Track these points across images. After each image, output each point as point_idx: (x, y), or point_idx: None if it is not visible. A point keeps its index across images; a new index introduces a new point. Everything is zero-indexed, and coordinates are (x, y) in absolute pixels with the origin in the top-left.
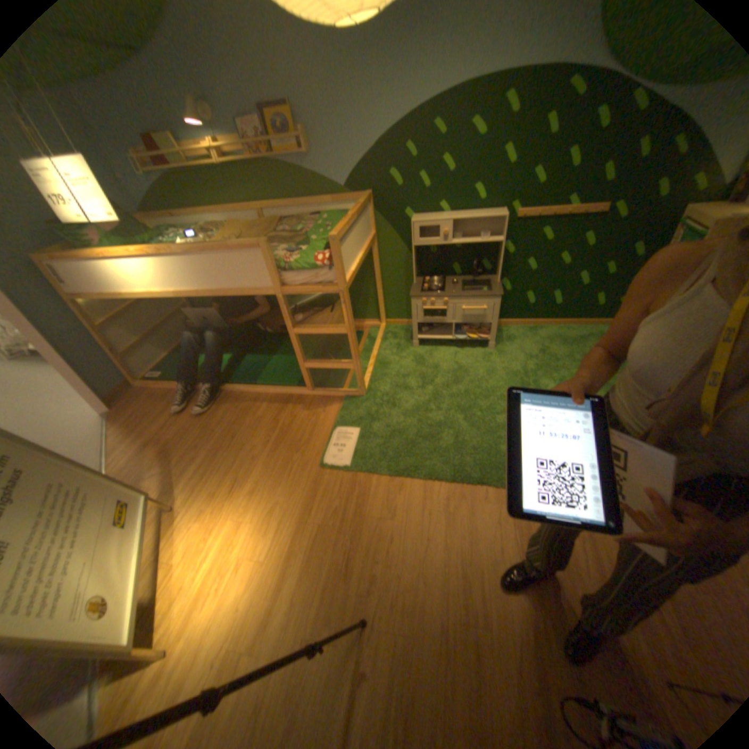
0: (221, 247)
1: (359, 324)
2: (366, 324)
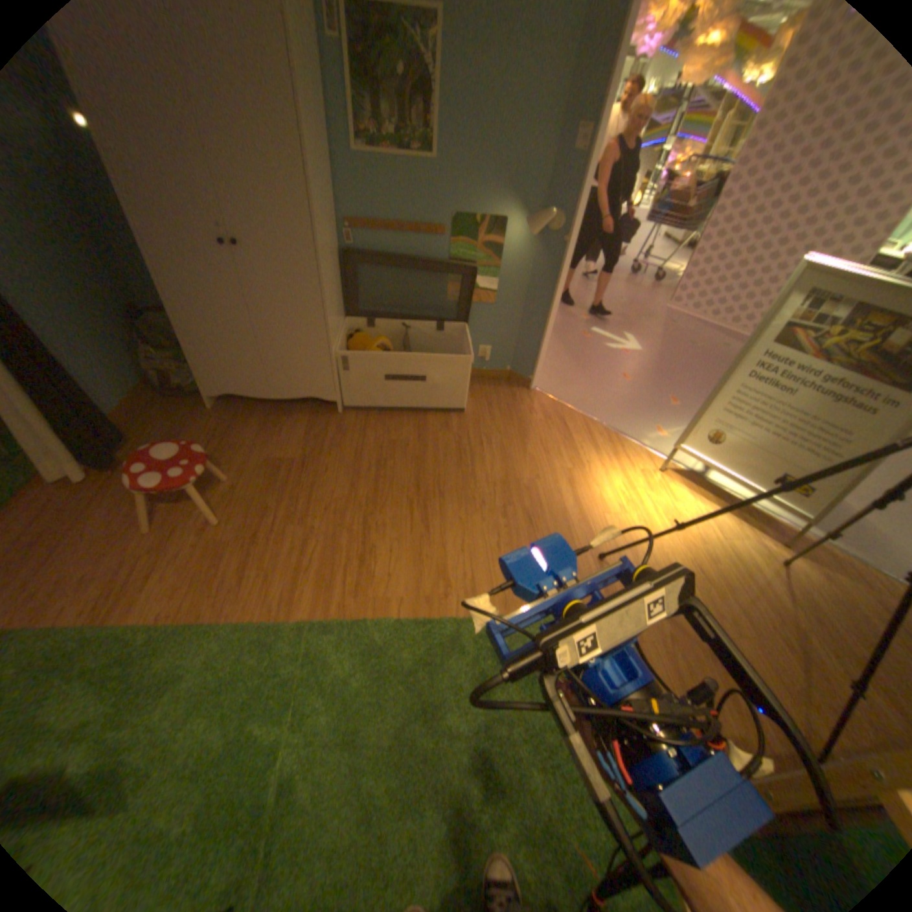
0: None
1: None
2: None
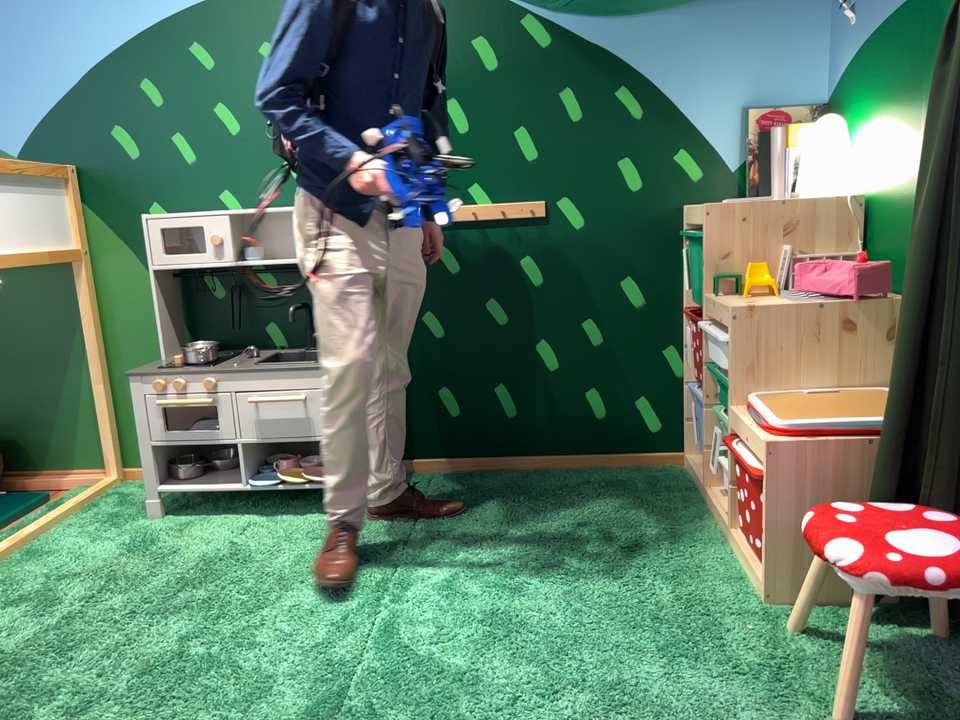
0: None
1: (54, 479)
2: (72, 478)
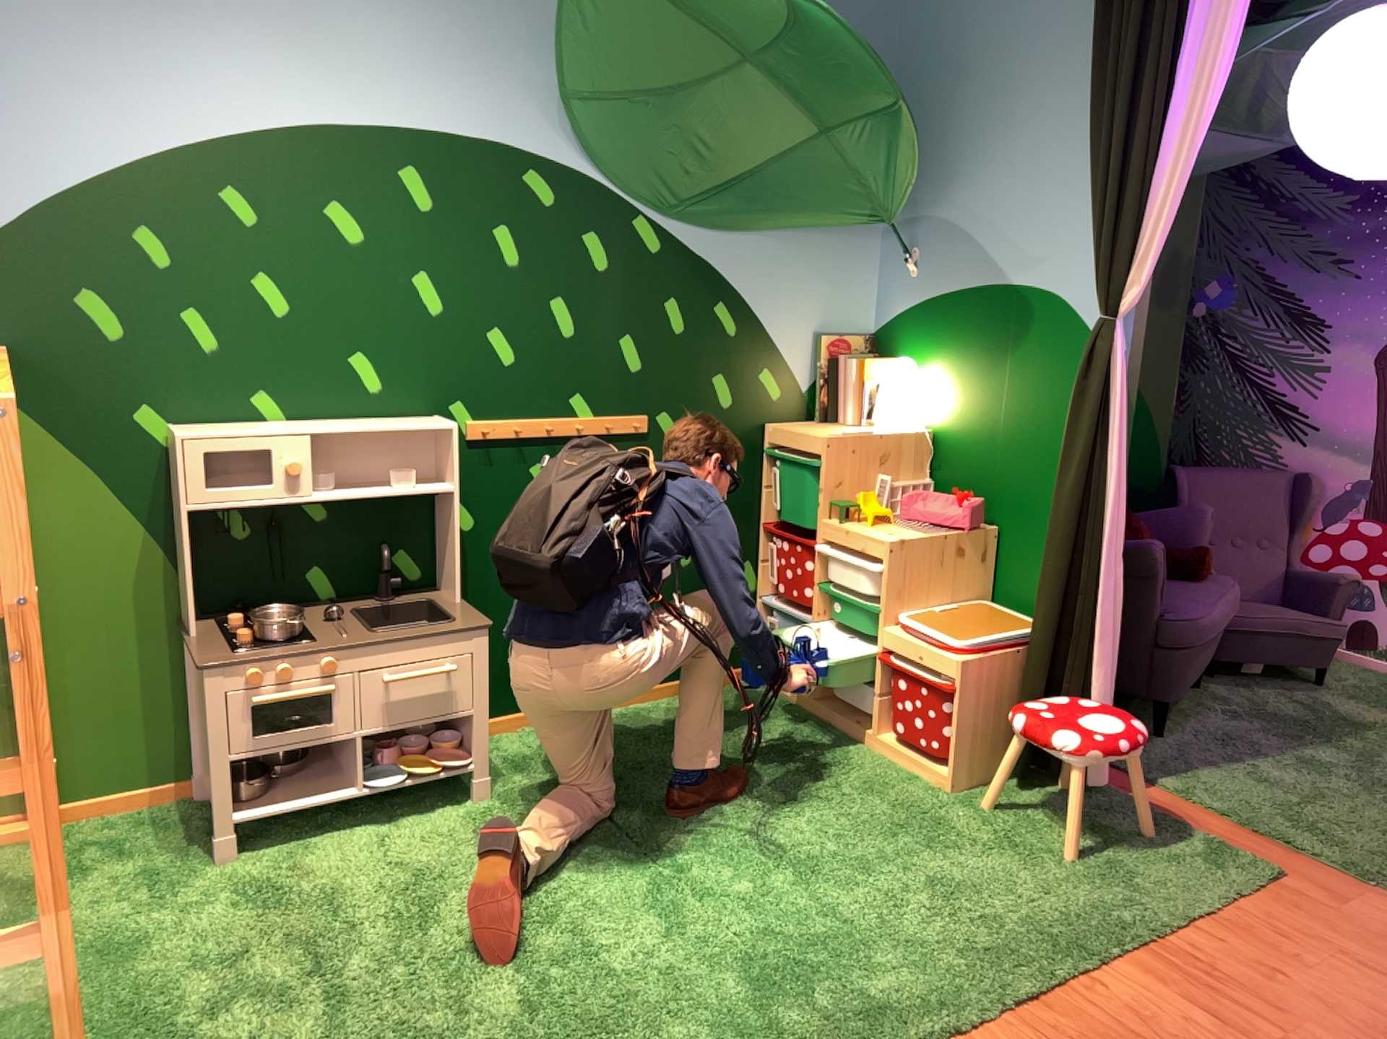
0: None
1: None
2: None
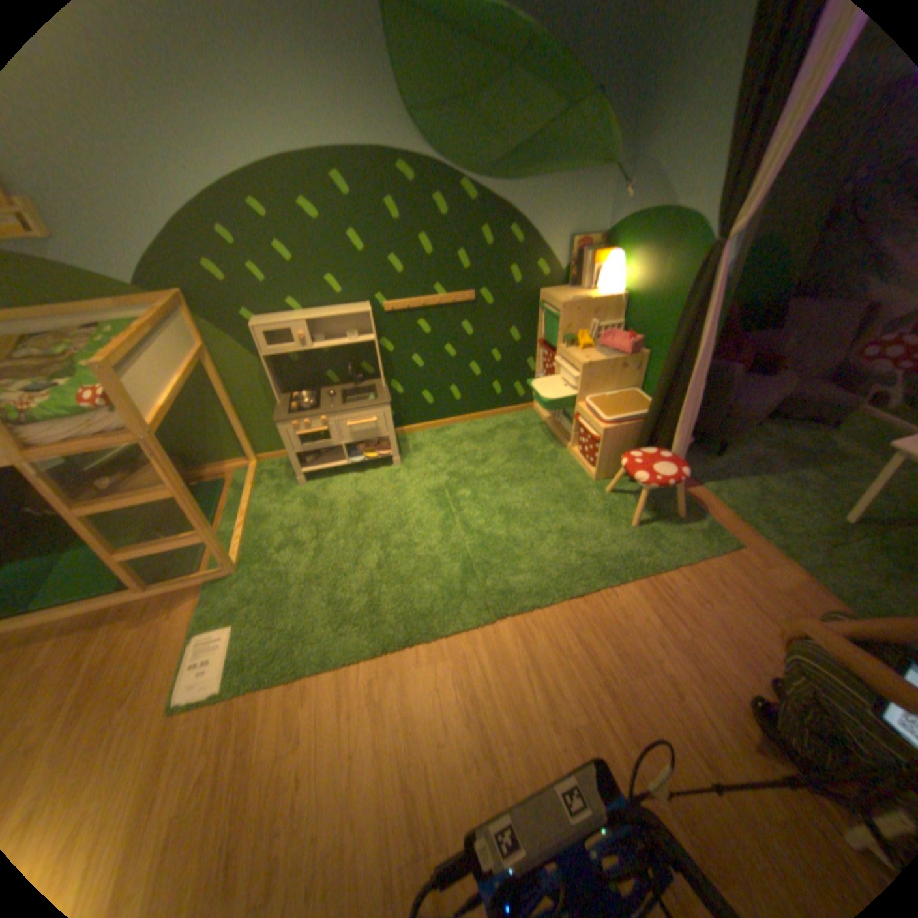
0: None
1: (217, 470)
2: (228, 468)
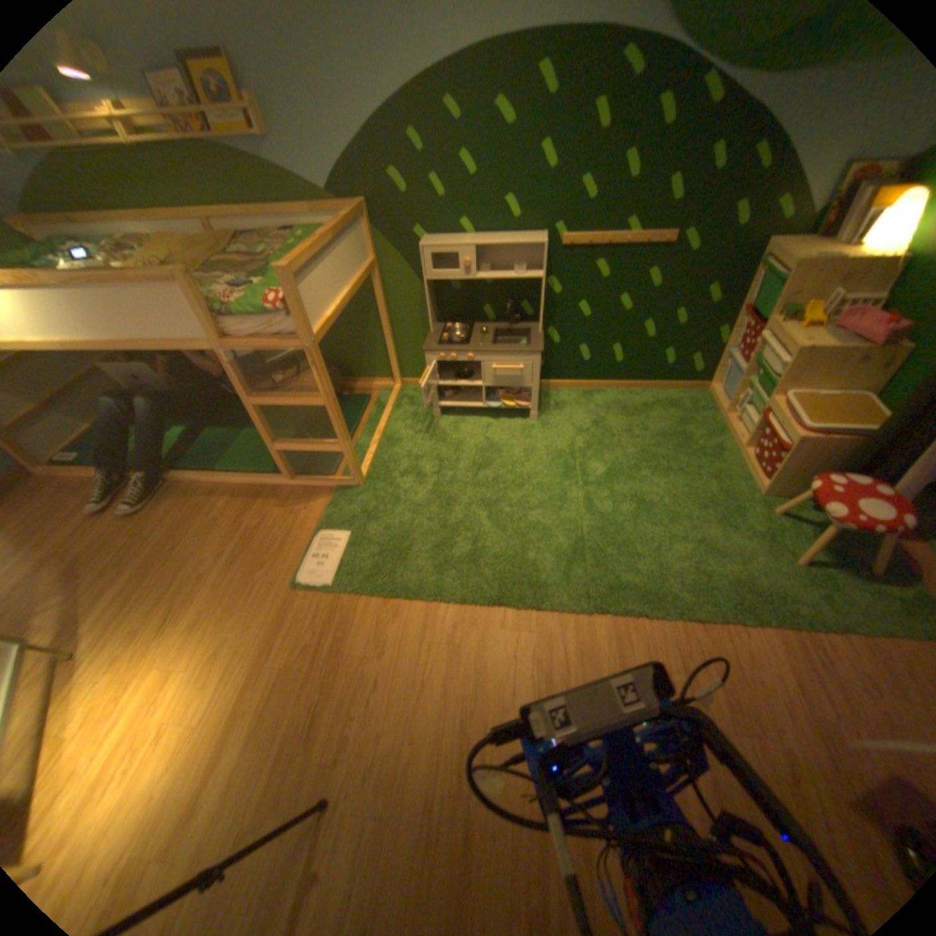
0: (117, 279)
1: (367, 385)
2: (376, 385)
